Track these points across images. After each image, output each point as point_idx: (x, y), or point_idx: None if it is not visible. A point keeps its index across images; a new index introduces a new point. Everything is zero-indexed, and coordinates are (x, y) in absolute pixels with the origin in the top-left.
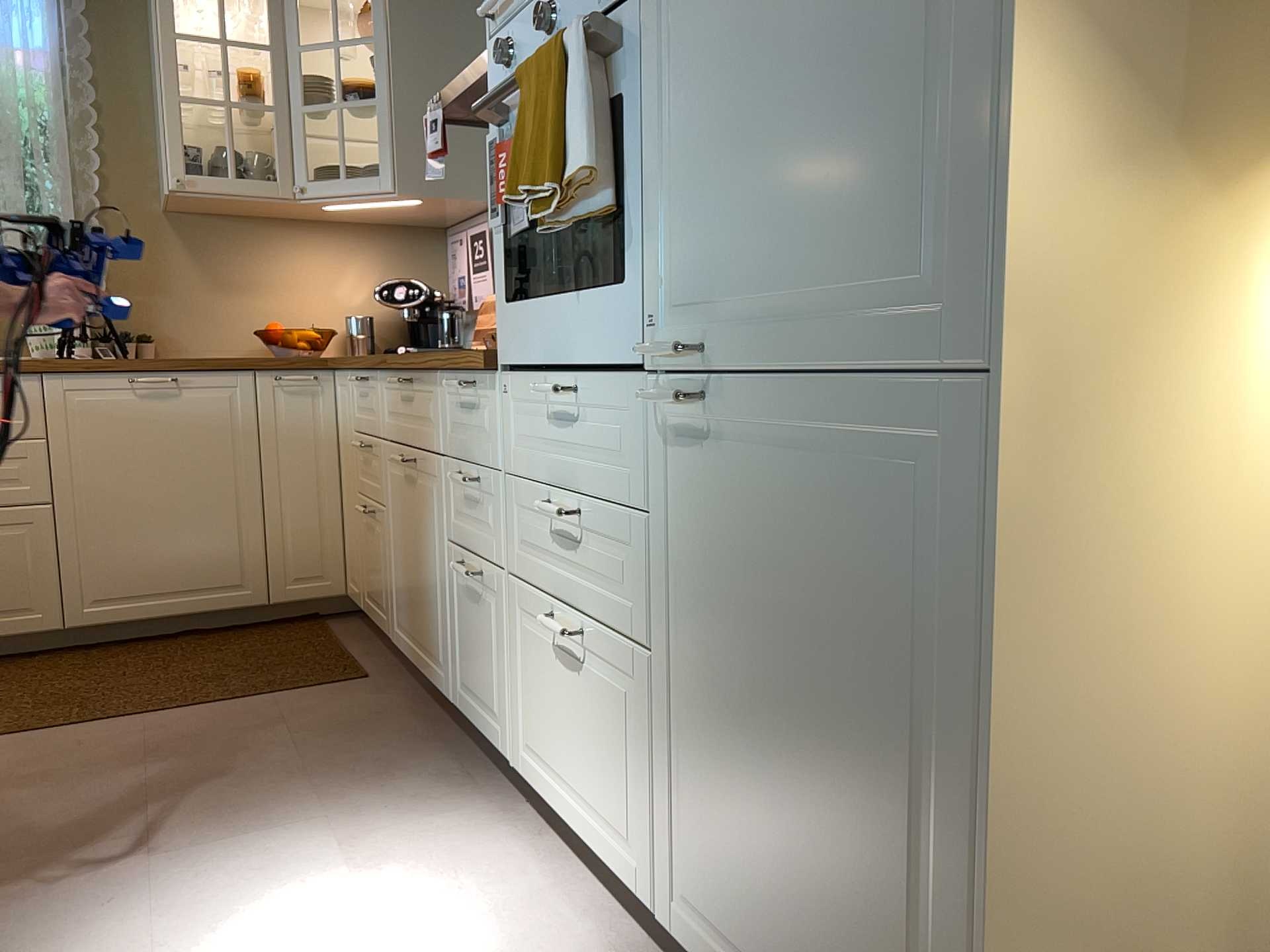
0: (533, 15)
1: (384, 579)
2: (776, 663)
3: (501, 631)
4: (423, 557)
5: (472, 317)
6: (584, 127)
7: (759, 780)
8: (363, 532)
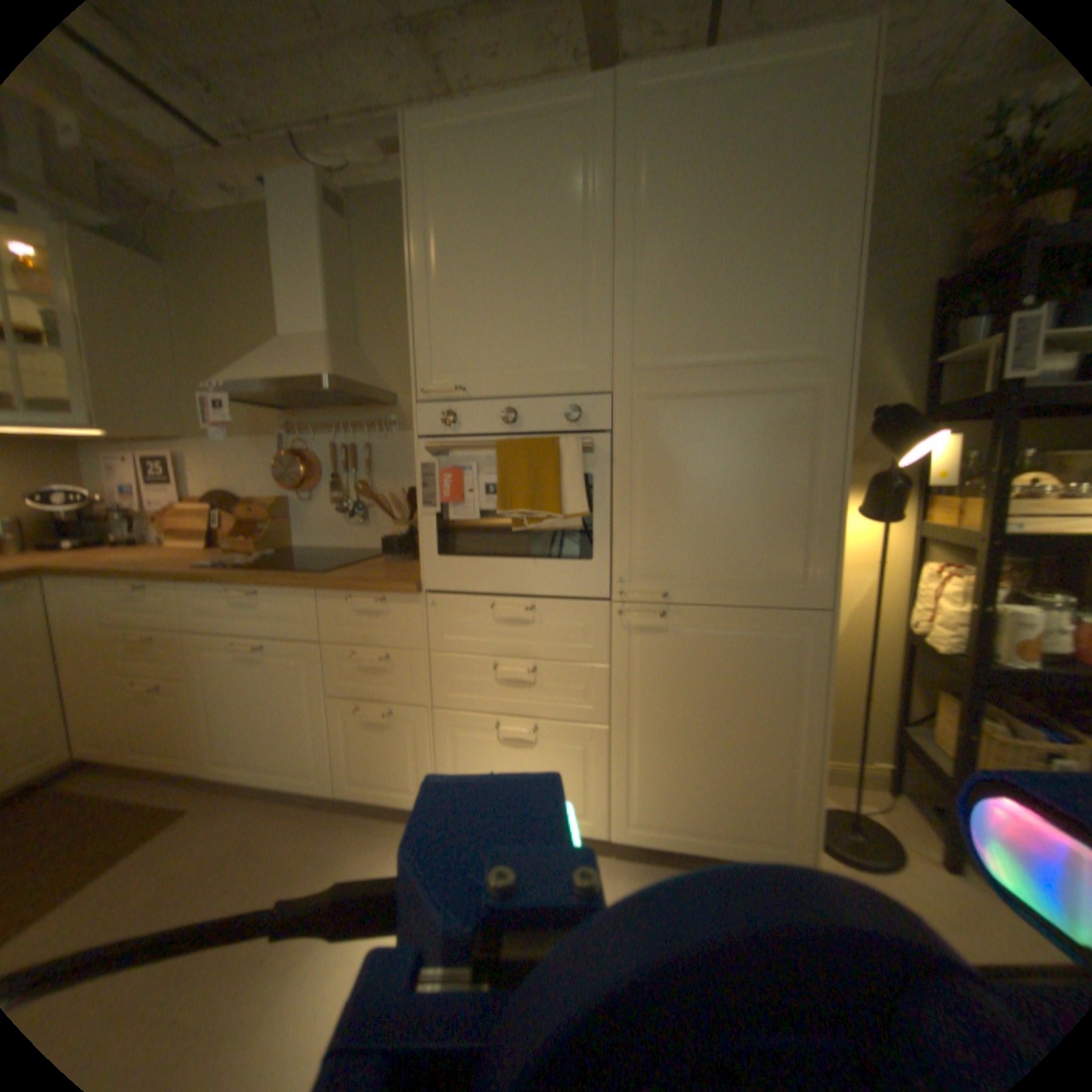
0: (478, 408)
1: (180, 739)
2: (704, 712)
3: (418, 742)
4: (275, 714)
5: (130, 519)
6: (579, 491)
7: (692, 758)
8: (123, 709)
